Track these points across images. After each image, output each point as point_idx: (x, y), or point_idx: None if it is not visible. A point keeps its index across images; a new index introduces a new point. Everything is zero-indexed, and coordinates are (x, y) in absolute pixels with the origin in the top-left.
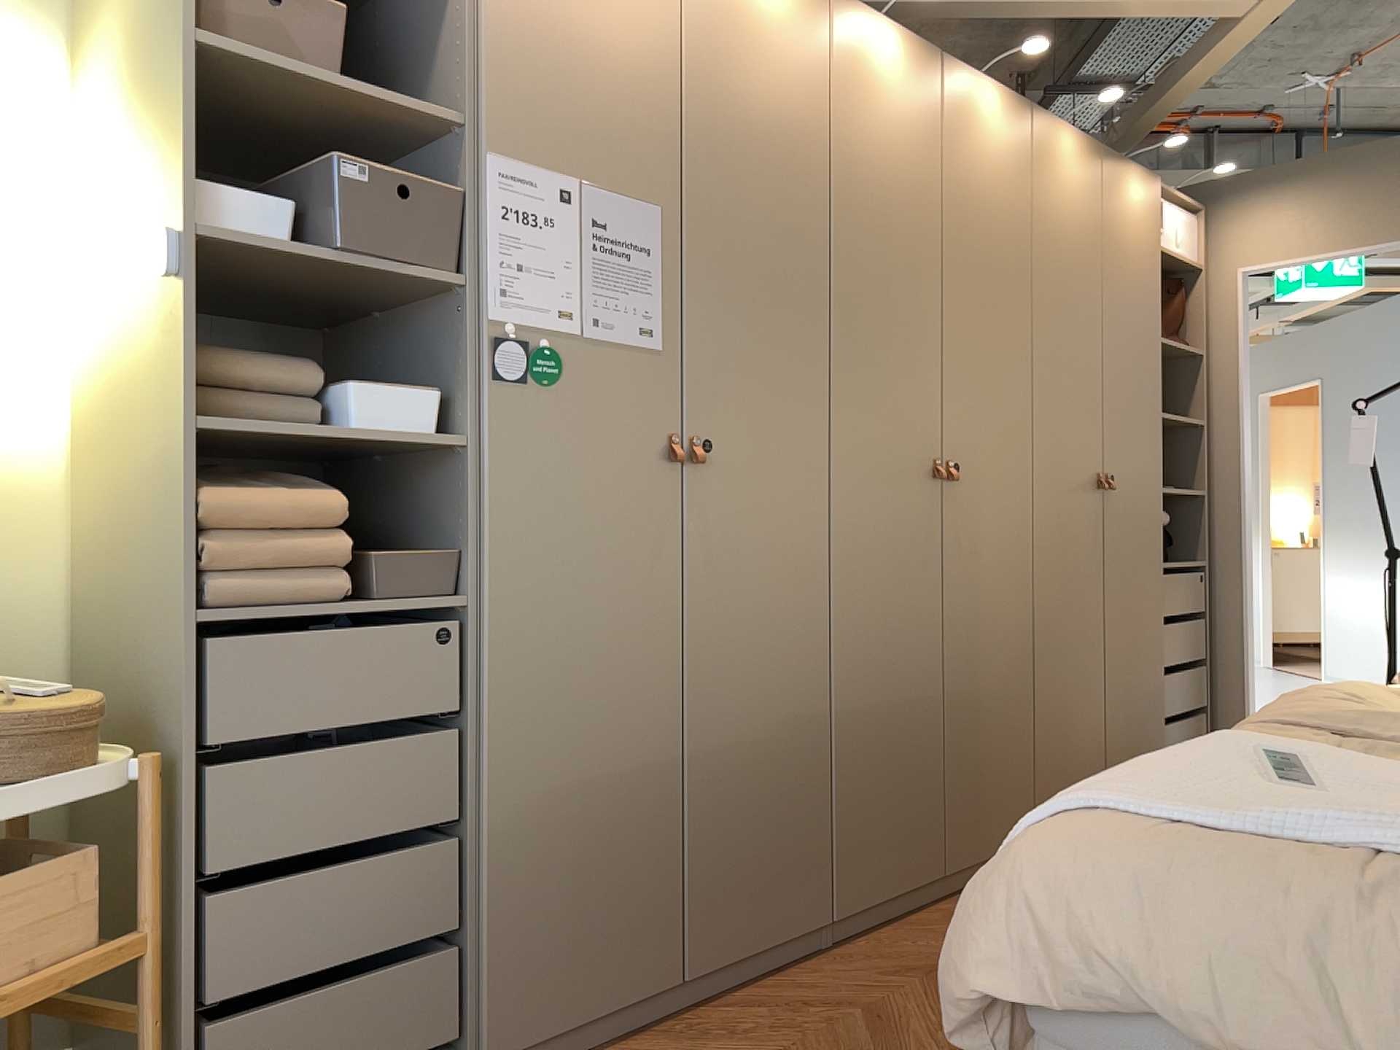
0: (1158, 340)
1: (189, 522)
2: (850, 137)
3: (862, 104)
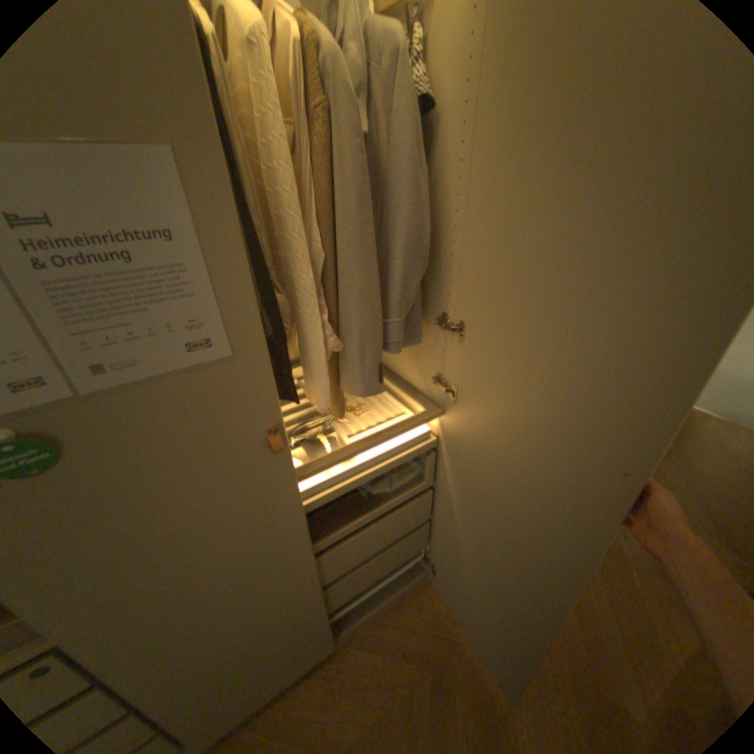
0: None
1: None
2: None
3: None
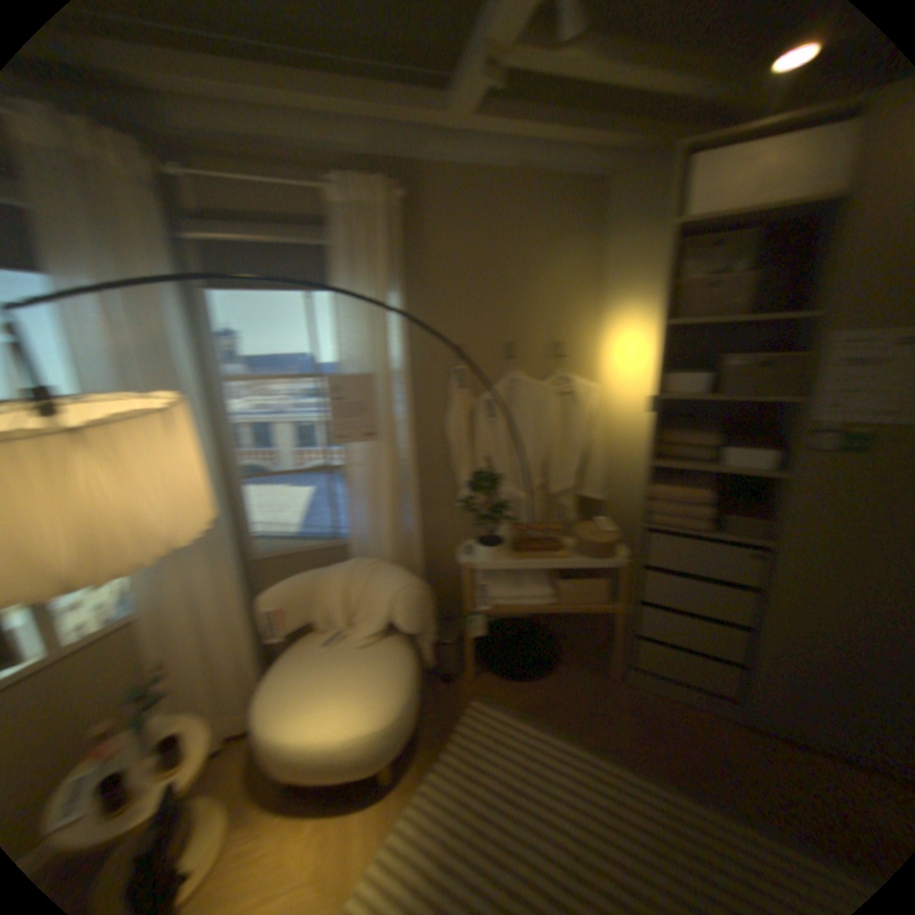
0: None
1: (653, 496)
2: None
3: None
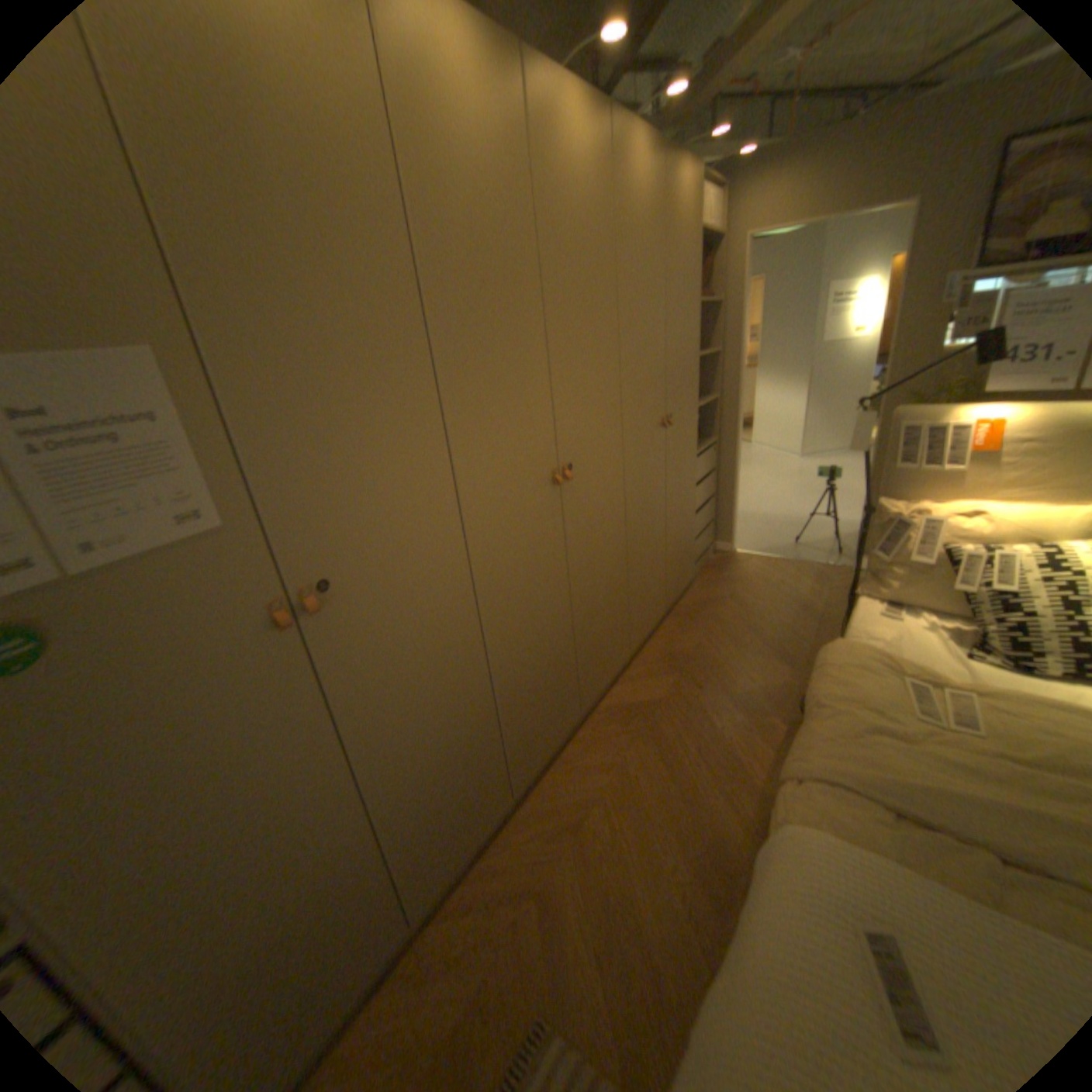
0: (702, 292)
1: None
2: (438, 172)
3: (446, 123)
